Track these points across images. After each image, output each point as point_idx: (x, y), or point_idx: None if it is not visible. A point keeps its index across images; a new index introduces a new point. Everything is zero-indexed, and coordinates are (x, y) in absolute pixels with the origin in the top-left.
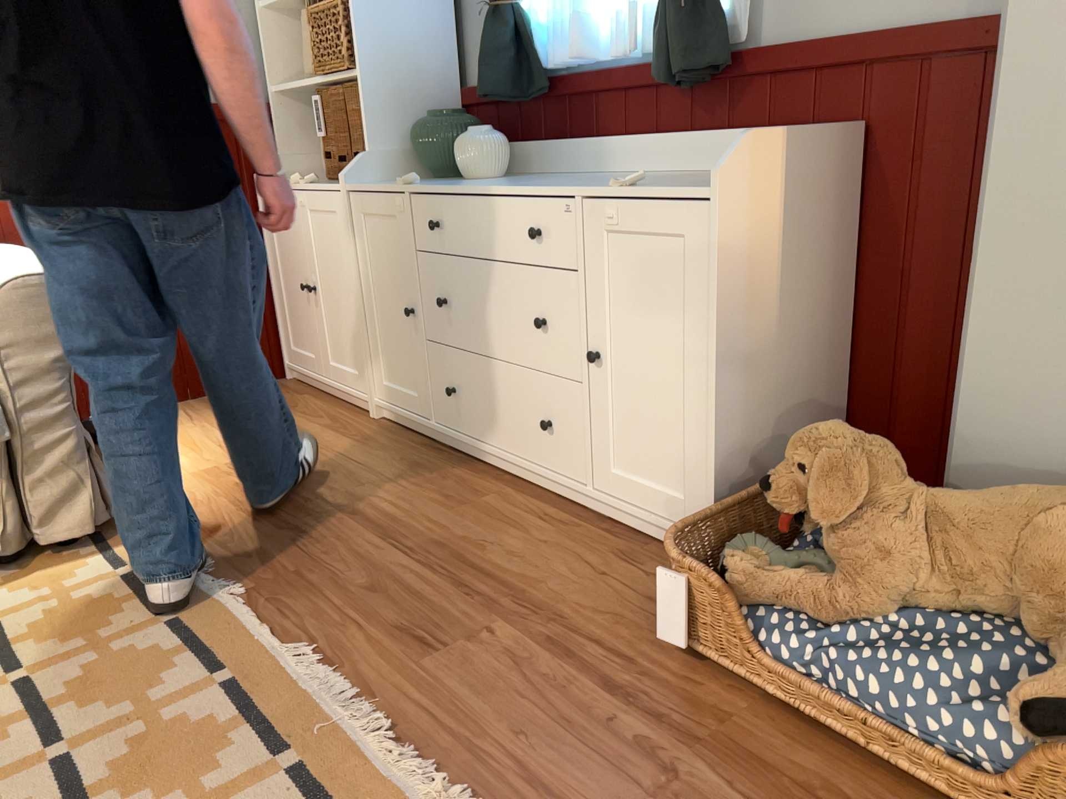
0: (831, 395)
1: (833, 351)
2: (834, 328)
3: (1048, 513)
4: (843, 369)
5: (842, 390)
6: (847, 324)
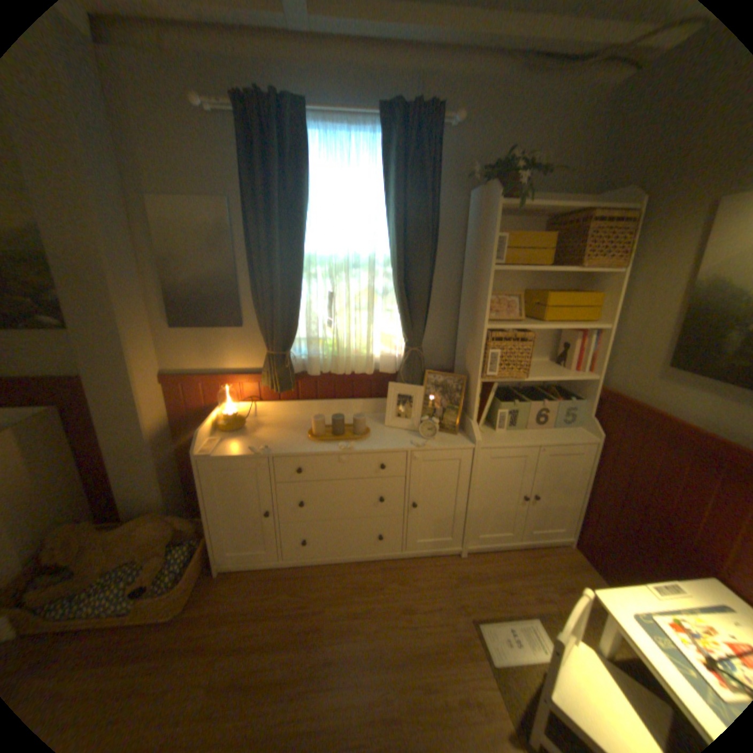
0: (76, 496)
1: (72, 482)
2: (69, 475)
3: (136, 531)
4: (80, 484)
5: (82, 491)
6: (76, 470)
